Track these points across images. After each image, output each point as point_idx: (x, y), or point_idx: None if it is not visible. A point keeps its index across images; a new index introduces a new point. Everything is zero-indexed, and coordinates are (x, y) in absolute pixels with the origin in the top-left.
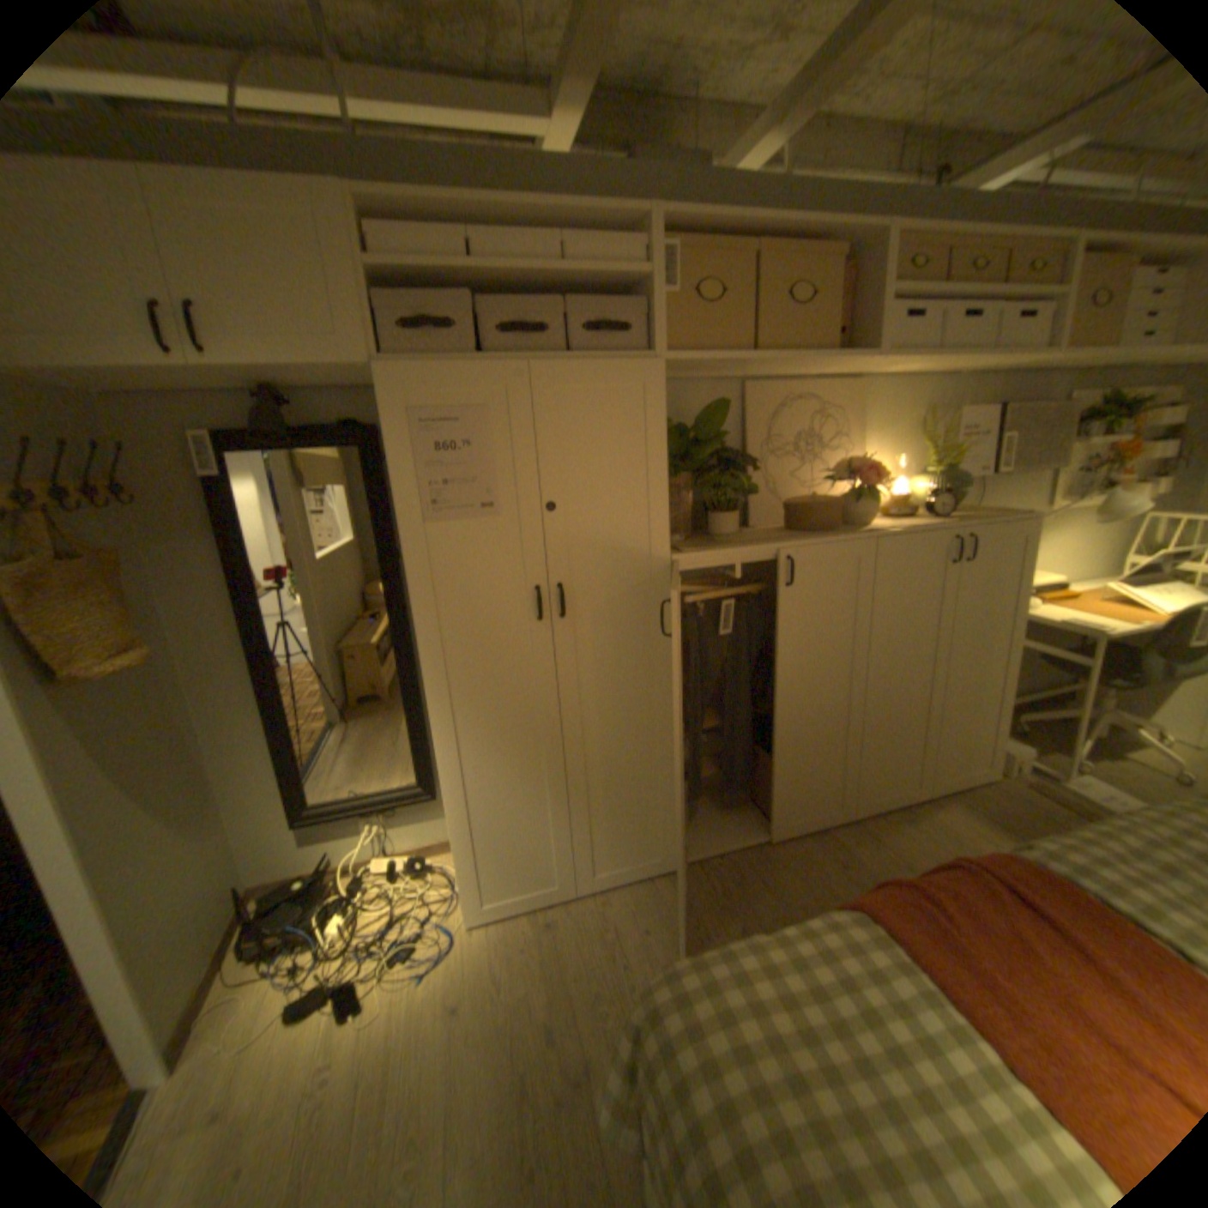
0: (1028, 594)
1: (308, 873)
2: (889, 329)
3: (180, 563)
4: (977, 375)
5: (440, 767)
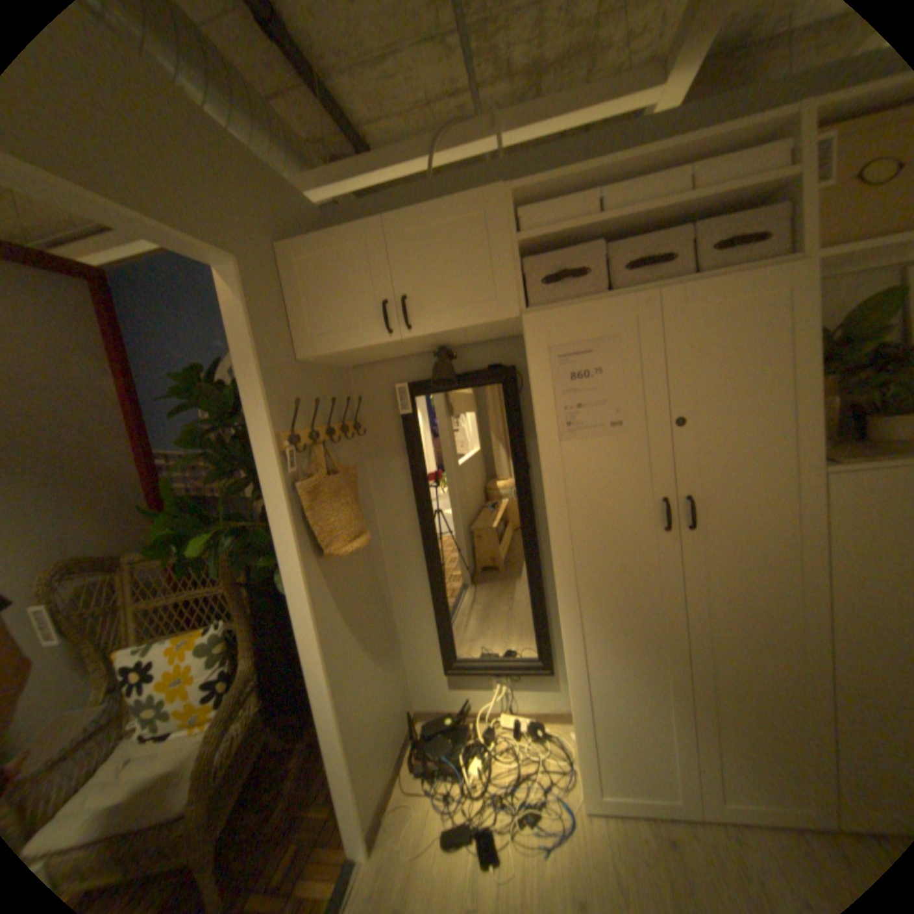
0: None
1: (454, 713)
2: None
3: (386, 474)
4: None
5: (567, 658)
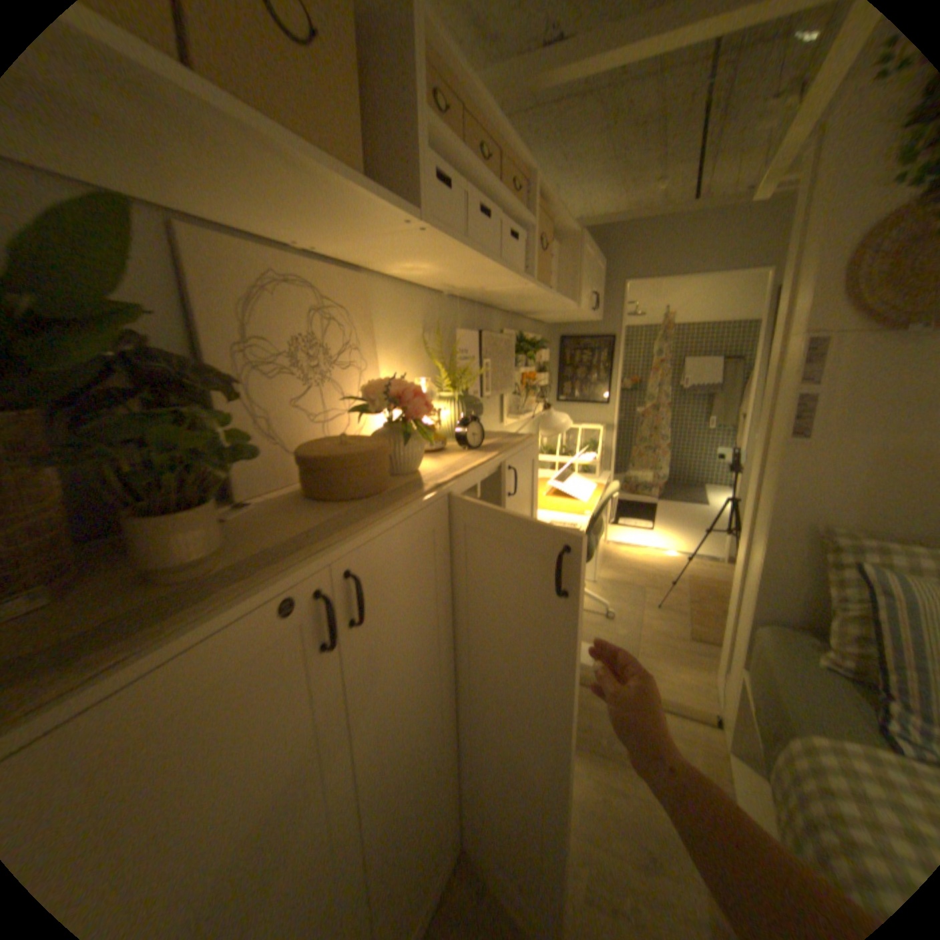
0: (536, 509)
1: None
2: (424, 182)
3: None
4: (454, 297)
5: None
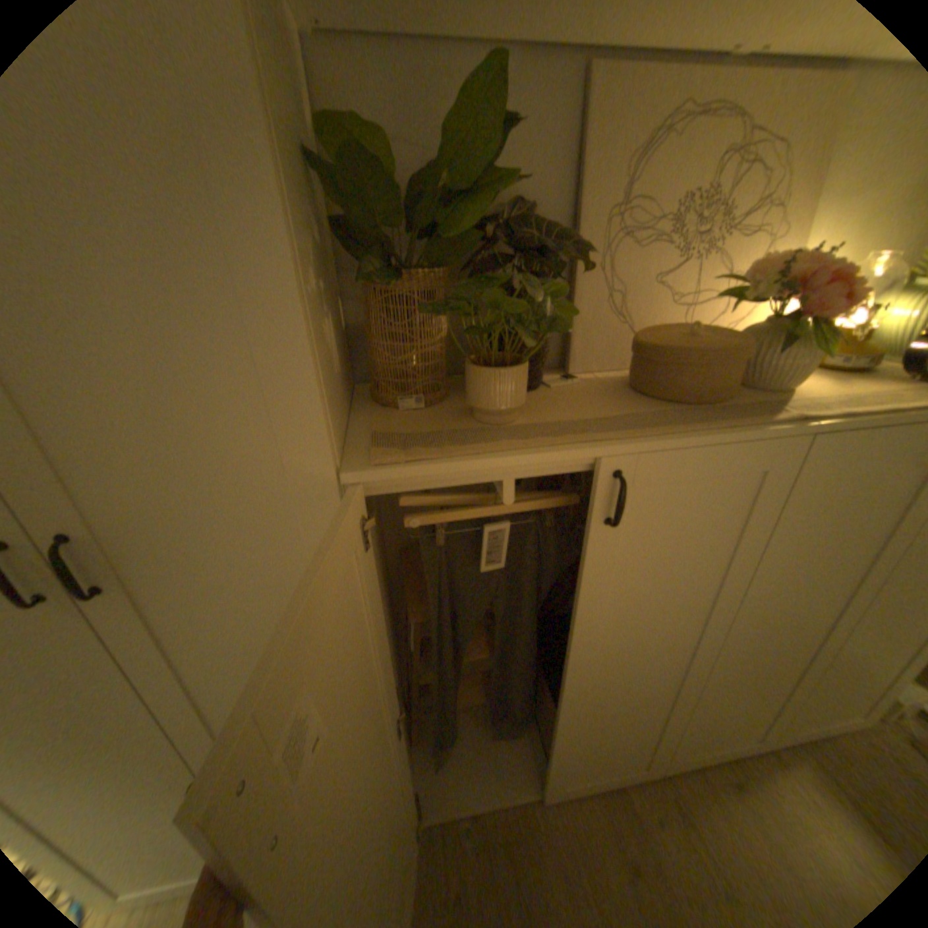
0: None
1: None
2: None
3: None
4: None
5: None
